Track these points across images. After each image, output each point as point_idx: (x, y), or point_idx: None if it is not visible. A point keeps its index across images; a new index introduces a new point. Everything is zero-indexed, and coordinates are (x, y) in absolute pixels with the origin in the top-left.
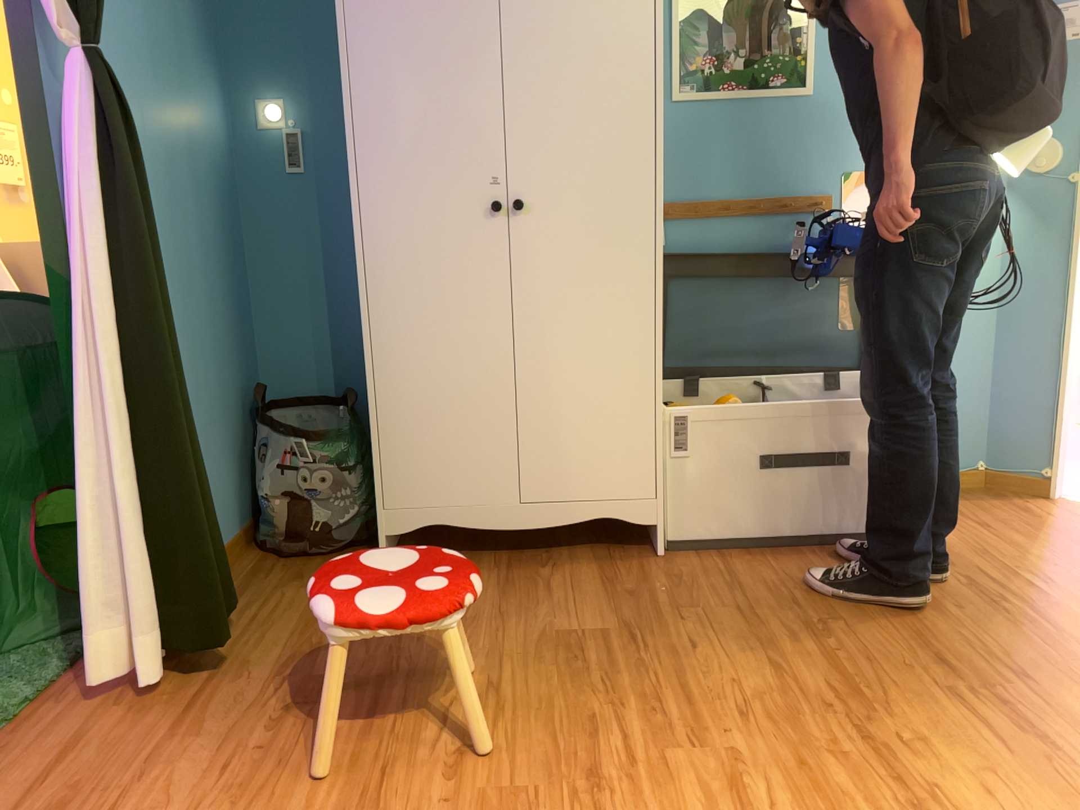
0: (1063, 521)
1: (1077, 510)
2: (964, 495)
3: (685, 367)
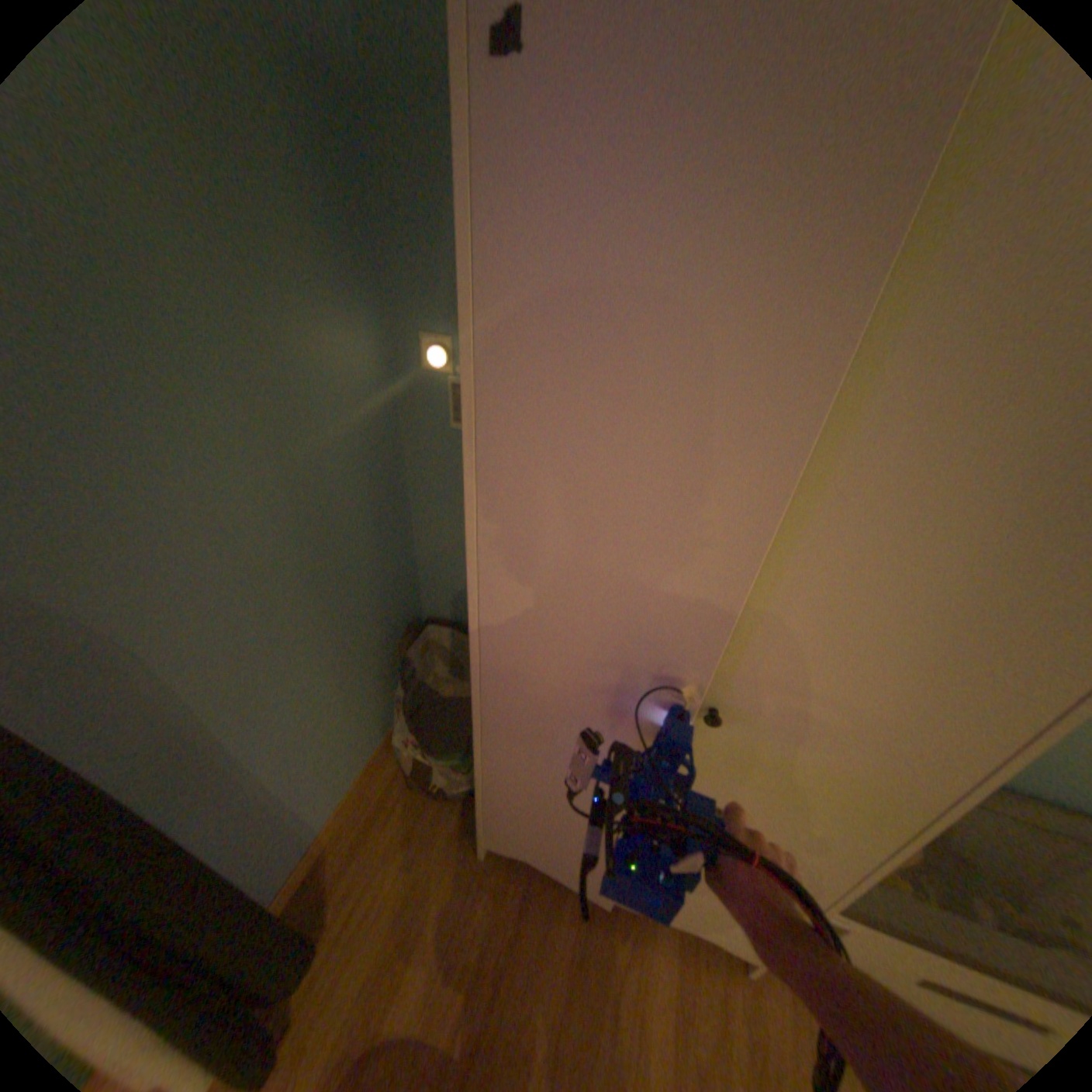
0: None
1: None
2: None
3: None
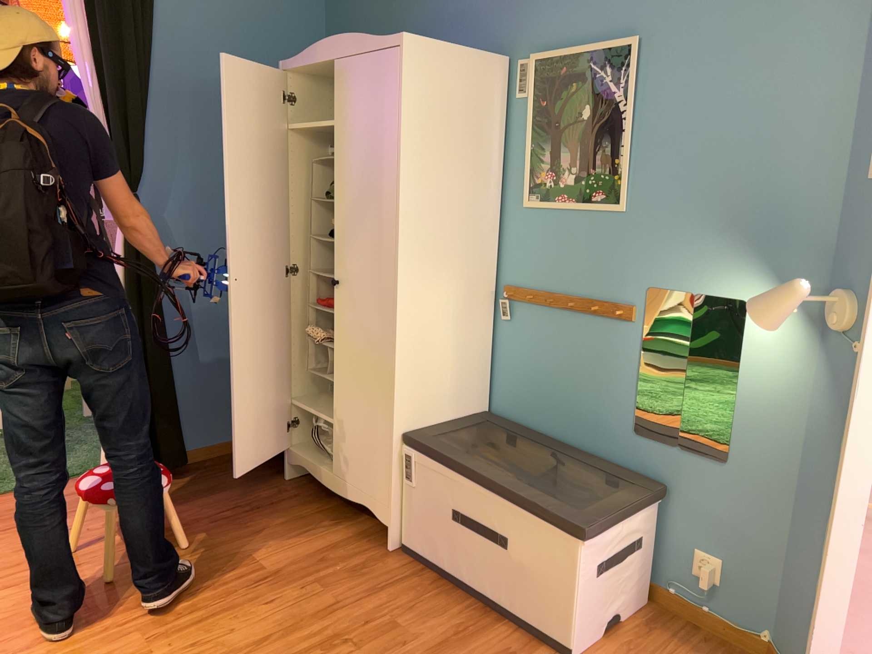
0: None
1: None
2: (724, 653)
3: (511, 422)
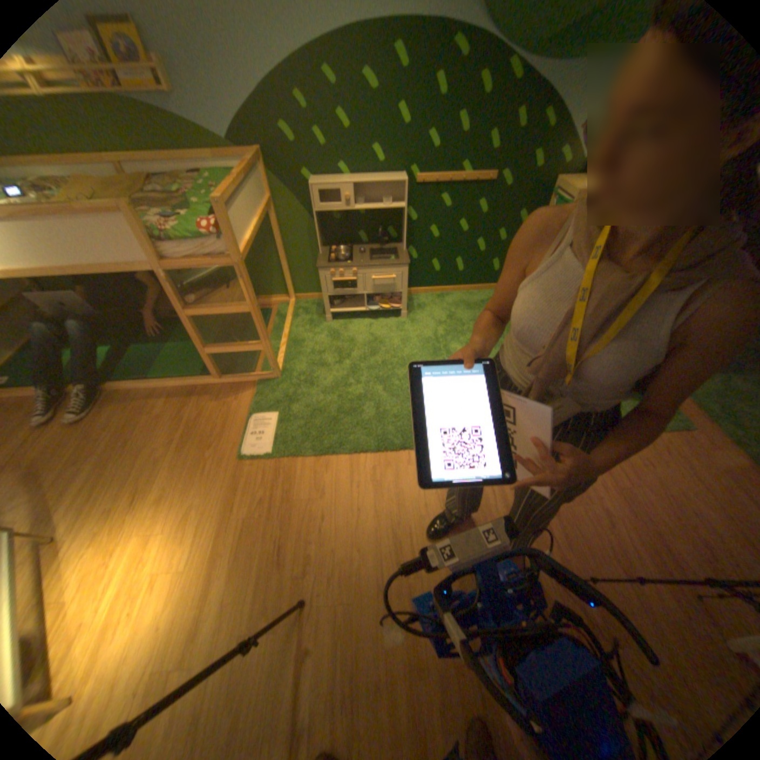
0: None
1: None
2: None
3: None
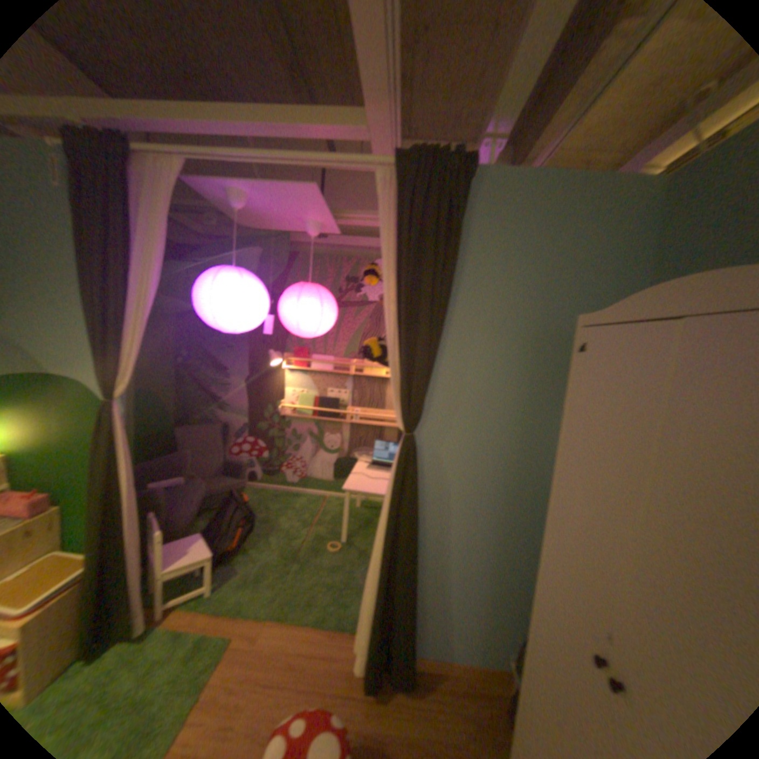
0: None
1: None
2: None
3: None
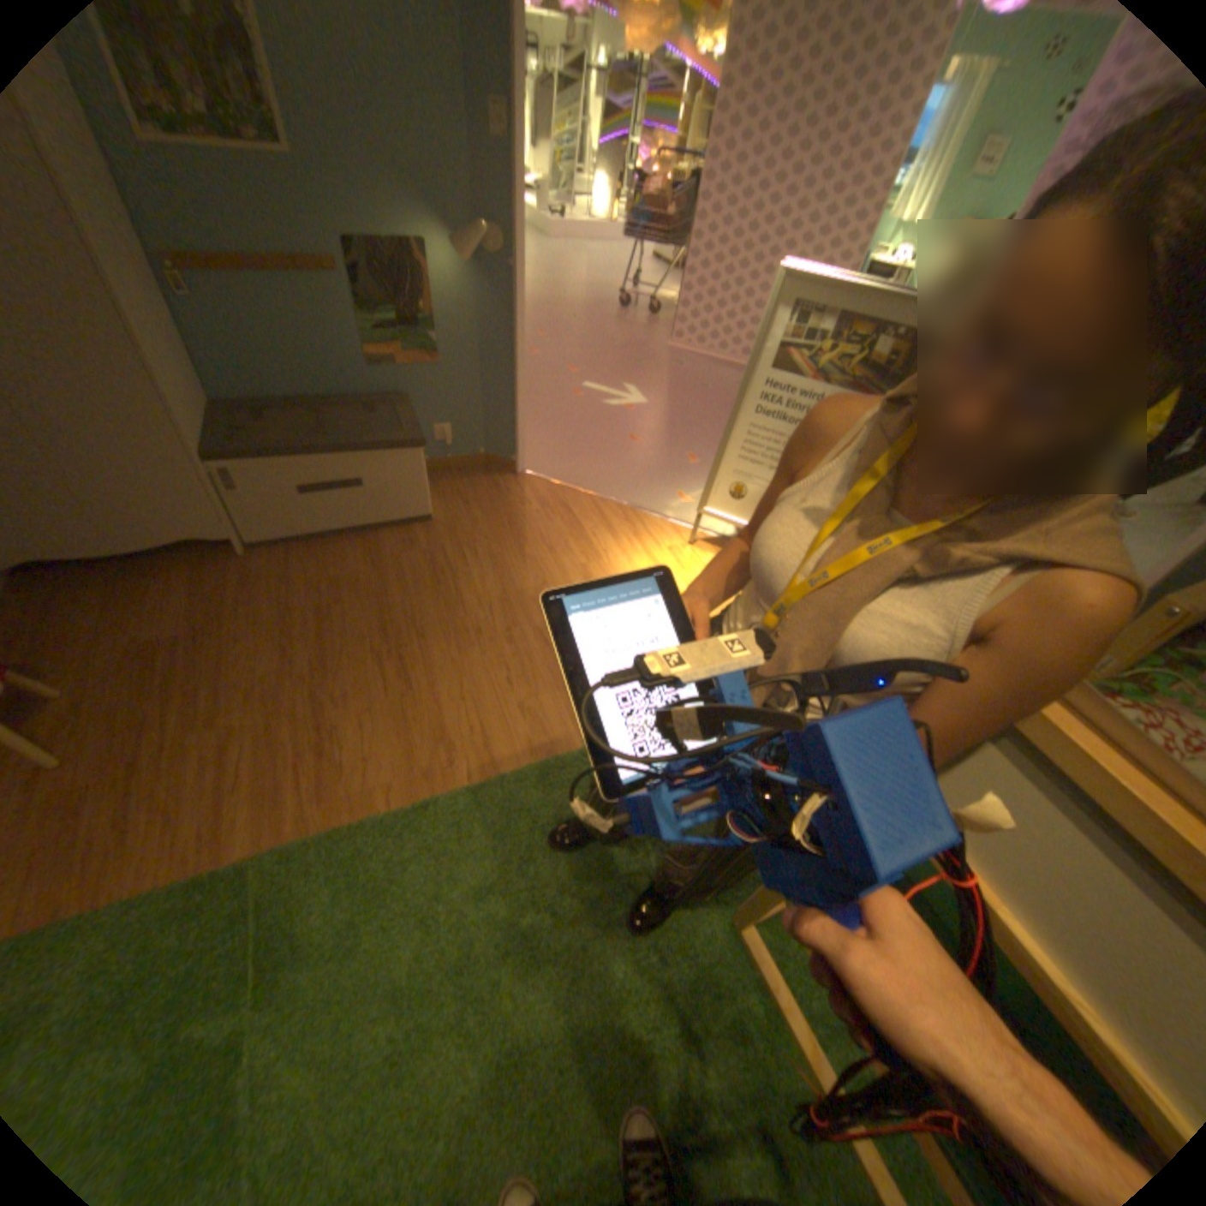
0: (512, 492)
1: (530, 477)
2: (470, 471)
3: (246, 400)
